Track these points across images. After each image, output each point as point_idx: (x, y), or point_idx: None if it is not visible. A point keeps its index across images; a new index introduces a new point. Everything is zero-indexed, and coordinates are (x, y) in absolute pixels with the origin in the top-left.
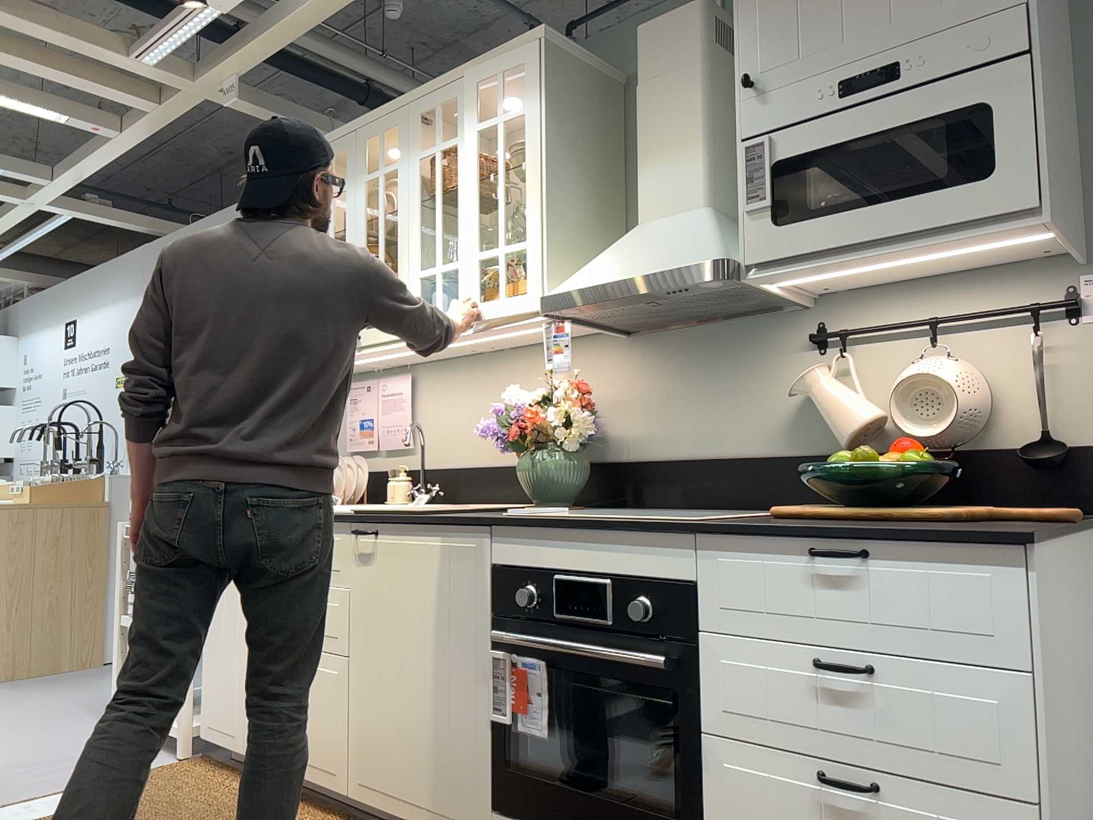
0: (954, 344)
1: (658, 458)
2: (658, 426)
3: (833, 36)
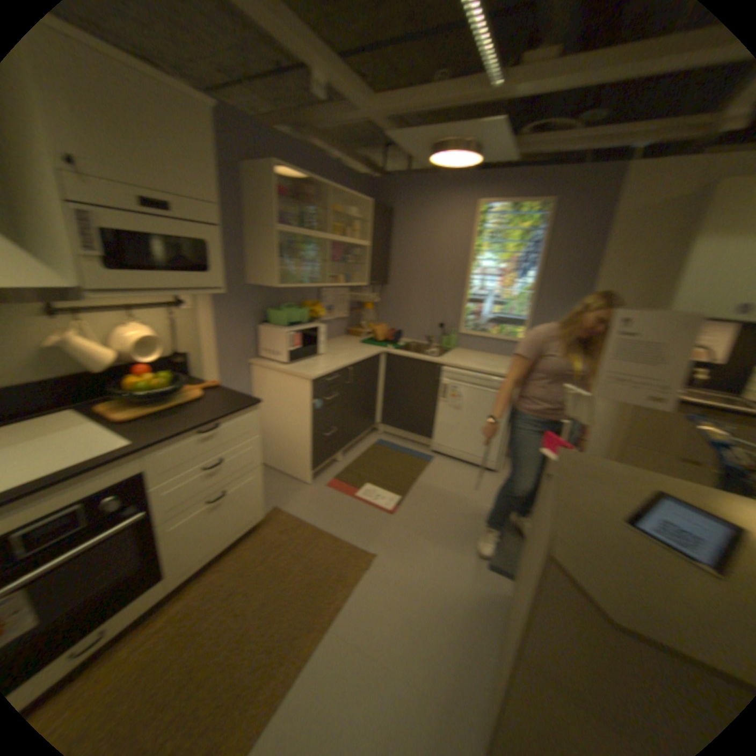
0: (139, 315)
1: None
2: None
3: (138, 164)
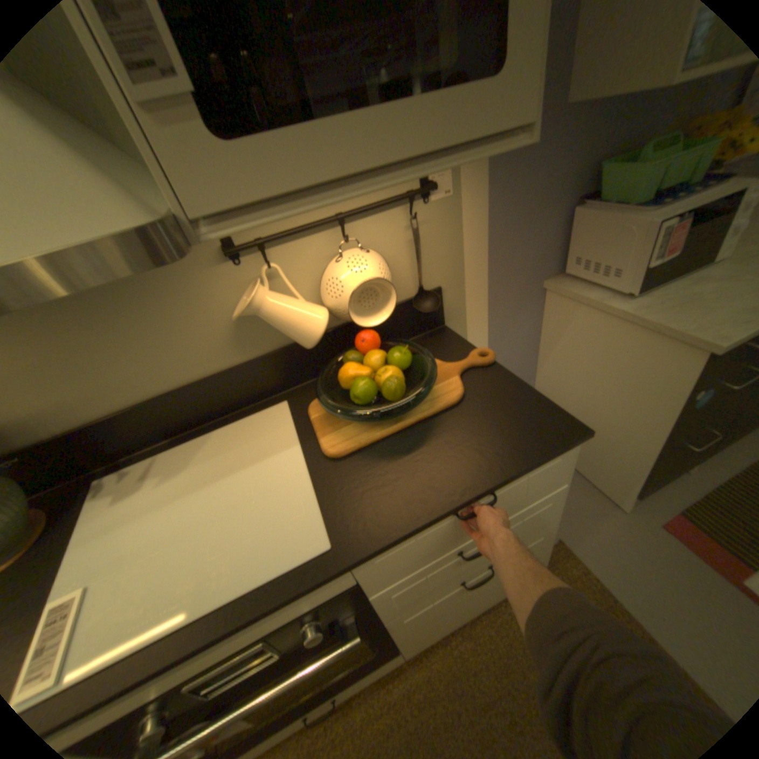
0: (354, 232)
1: (97, 417)
2: (71, 390)
3: None
